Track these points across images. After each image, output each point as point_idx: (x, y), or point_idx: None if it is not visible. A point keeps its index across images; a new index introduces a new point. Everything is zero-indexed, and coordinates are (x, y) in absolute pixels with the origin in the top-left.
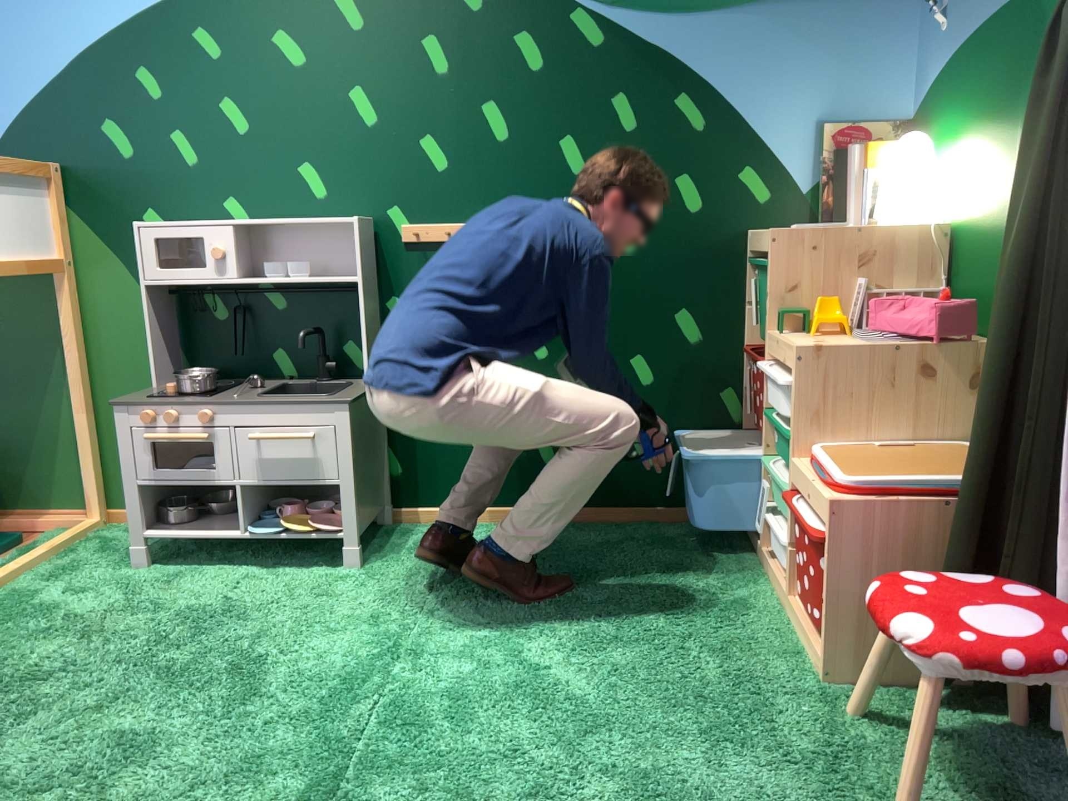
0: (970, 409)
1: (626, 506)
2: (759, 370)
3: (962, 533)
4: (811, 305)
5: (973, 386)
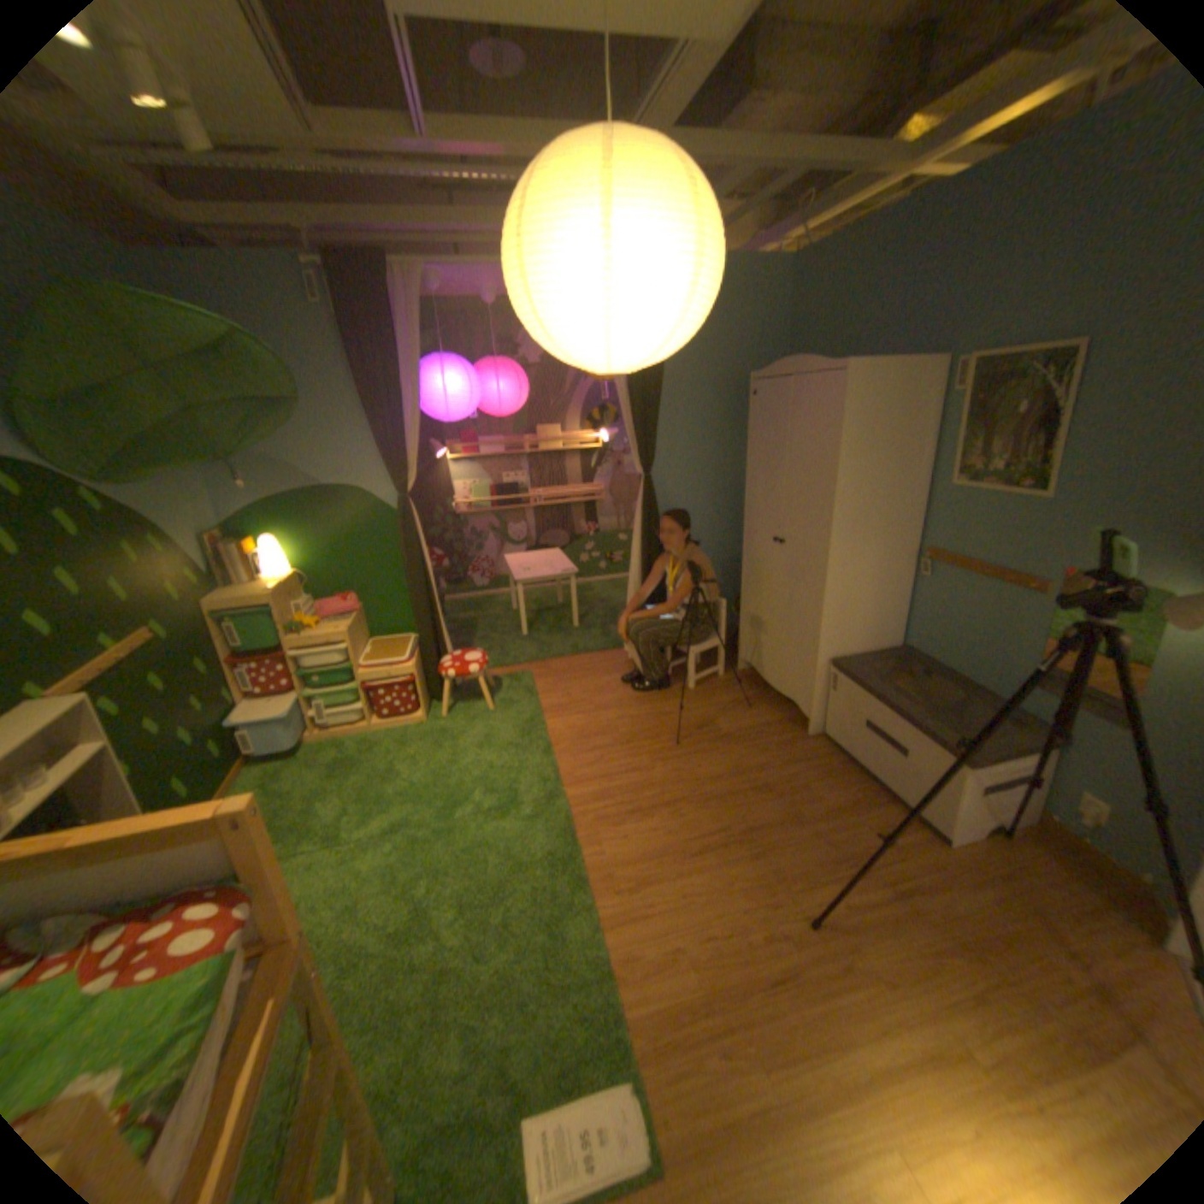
0: (365, 629)
1: (220, 787)
2: (271, 663)
3: (428, 654)
4: (287, 621)
5: (363, 622)
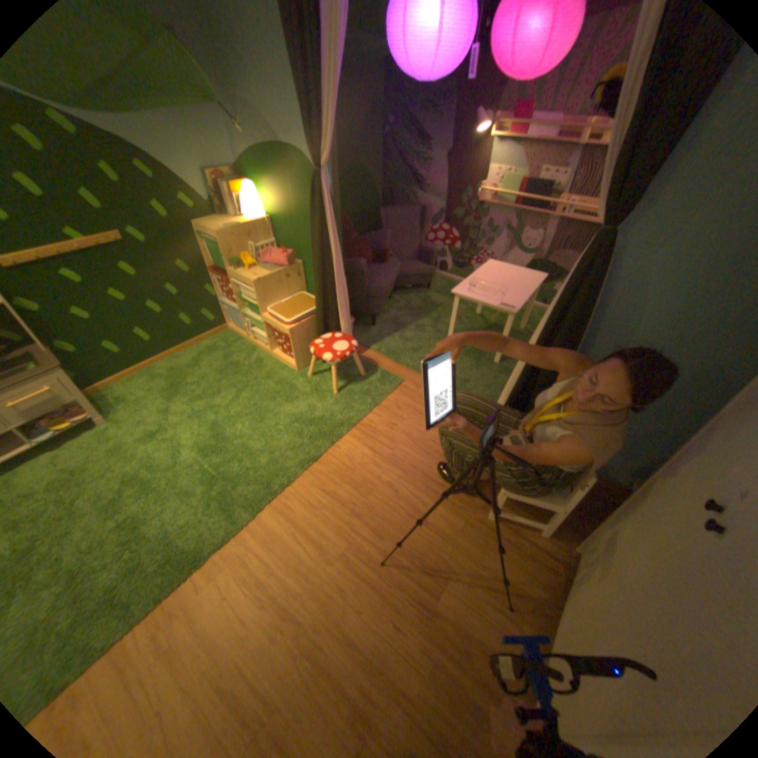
0: (299, 283)
1: (187, 342)
2: (225, 281)
3: (318, 325)
4: (237, 256)
5: (298, 276)
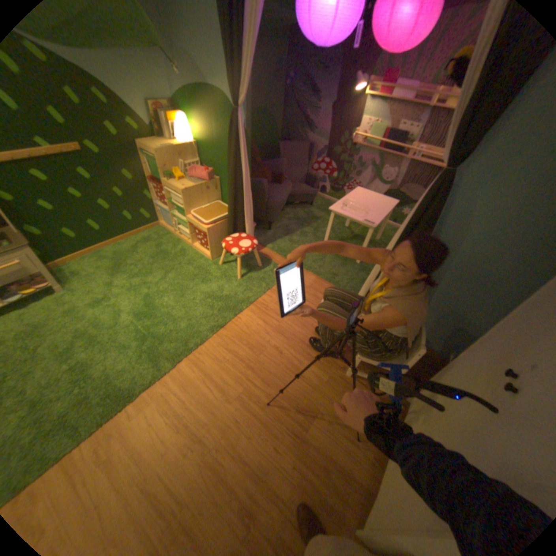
0: (216, 194)
1: (127, 233)
2: (159, 189)
3: (229, 227)
4: (170, 170)
5: (215, 189)
